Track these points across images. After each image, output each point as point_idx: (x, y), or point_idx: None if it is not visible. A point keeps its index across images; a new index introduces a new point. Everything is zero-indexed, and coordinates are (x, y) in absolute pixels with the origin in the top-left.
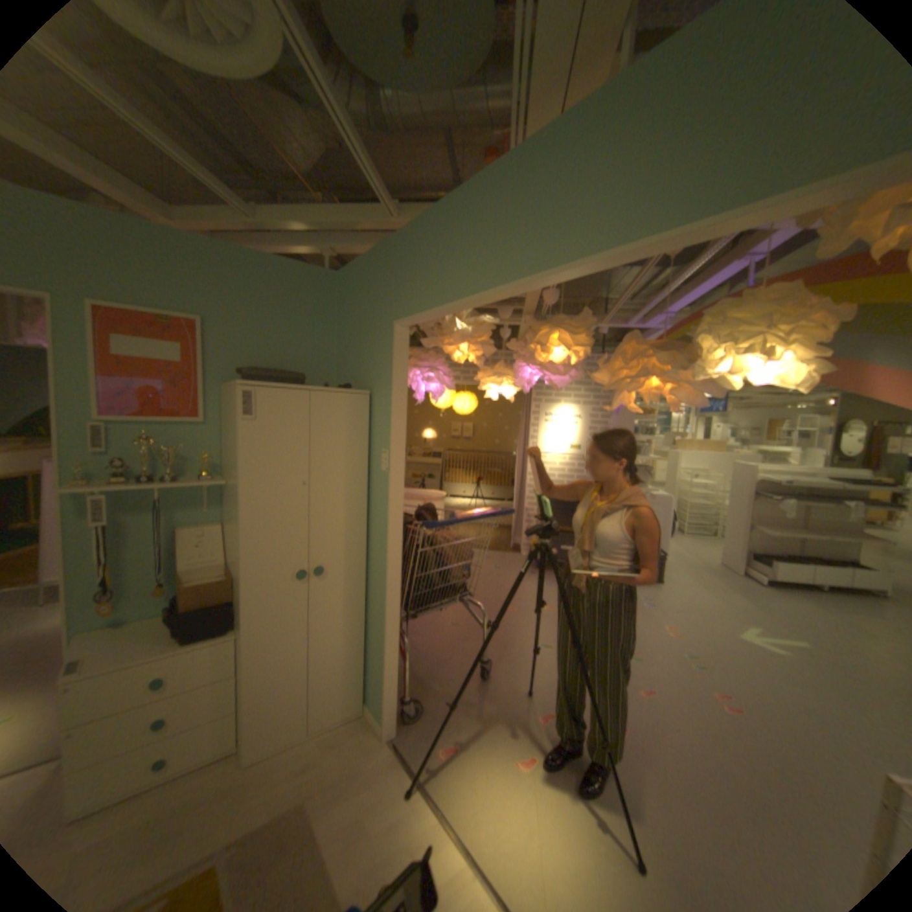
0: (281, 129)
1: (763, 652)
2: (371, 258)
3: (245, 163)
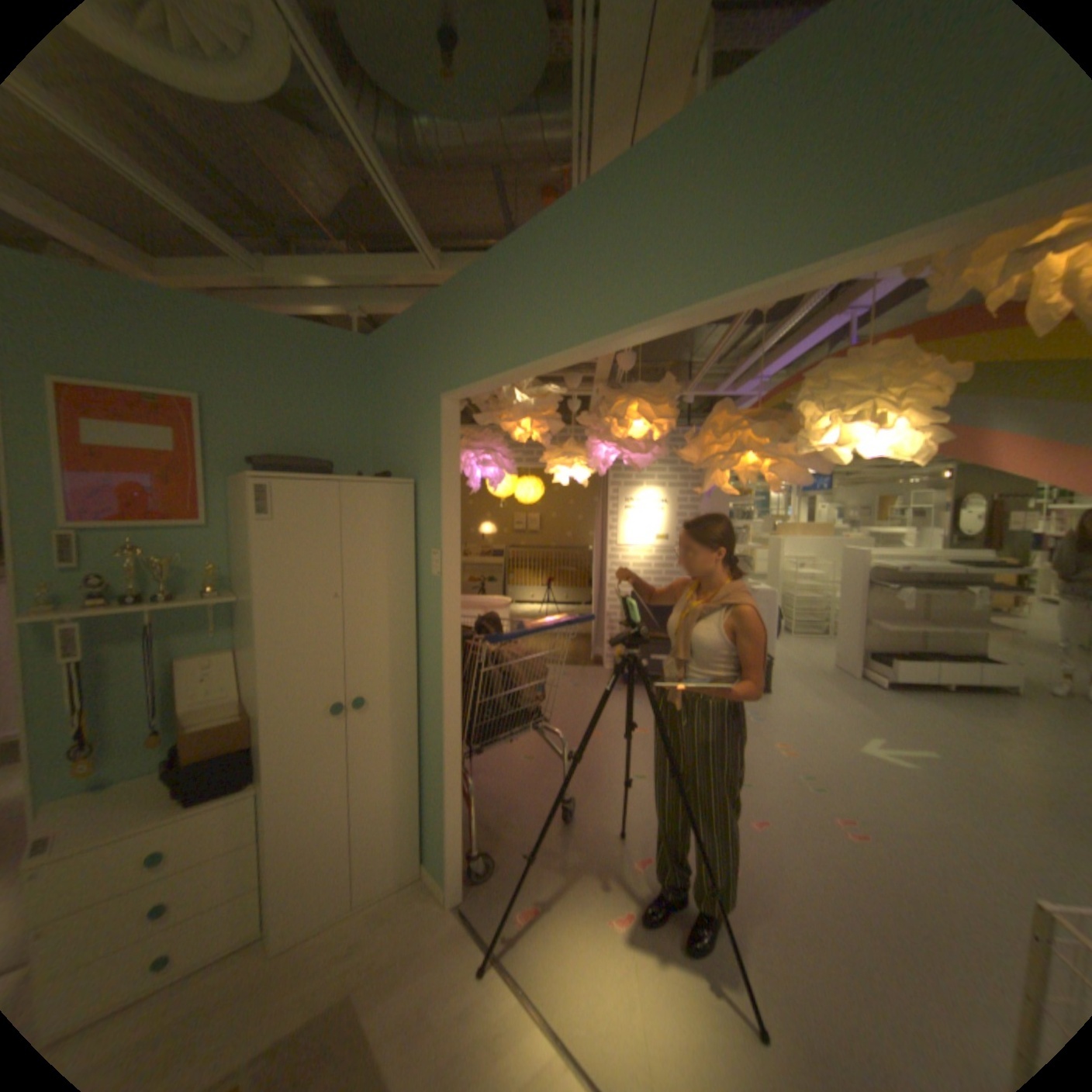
0: (293, 164)
1: (888, 766)
2: (409, 319)
3: (249, 205)
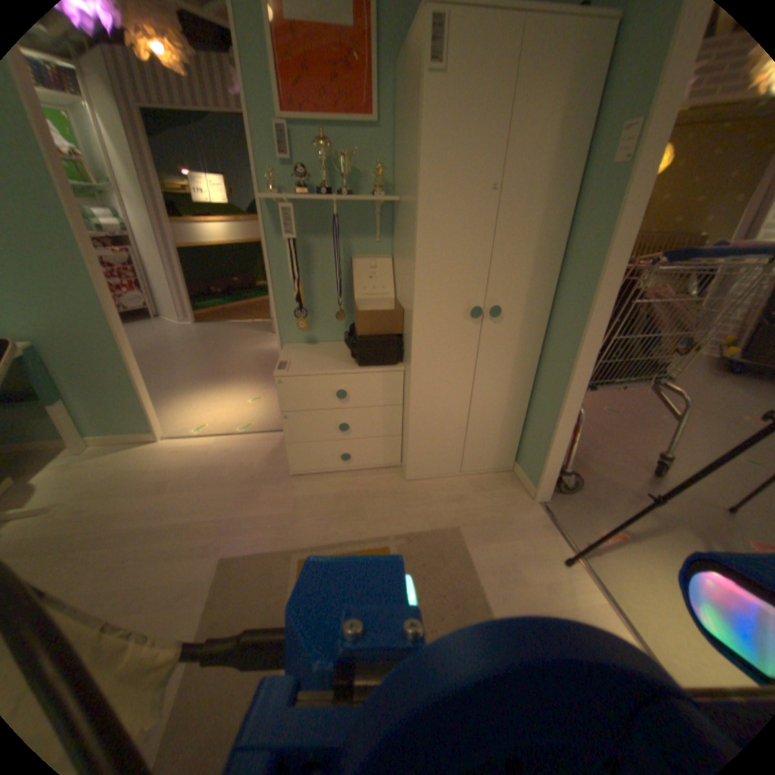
0: None
1: None
2: None
3: None
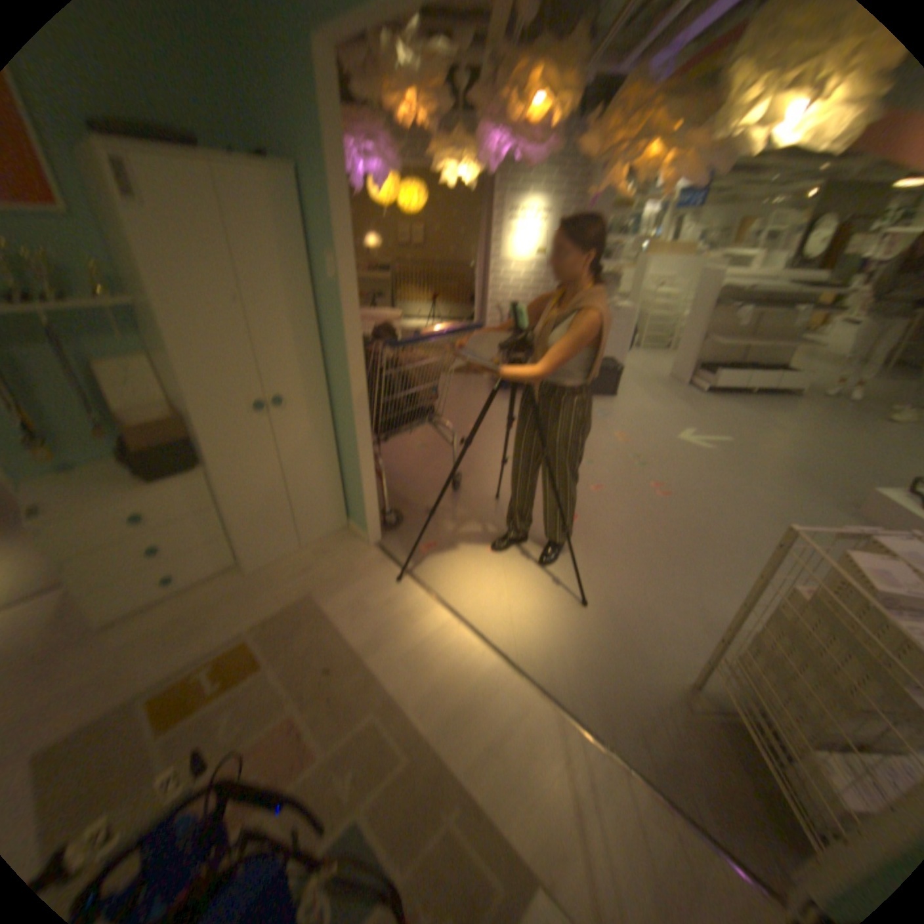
0: None
1: (693, 448)
2: None
3: None
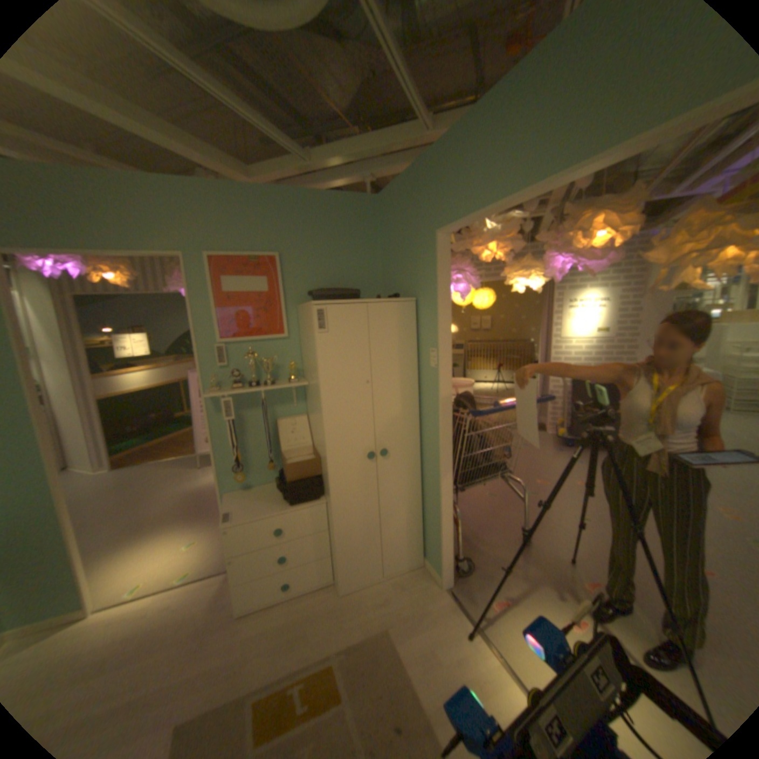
0: (324, 72)
1: None
2: (409, 174)
3: (296, 114)
